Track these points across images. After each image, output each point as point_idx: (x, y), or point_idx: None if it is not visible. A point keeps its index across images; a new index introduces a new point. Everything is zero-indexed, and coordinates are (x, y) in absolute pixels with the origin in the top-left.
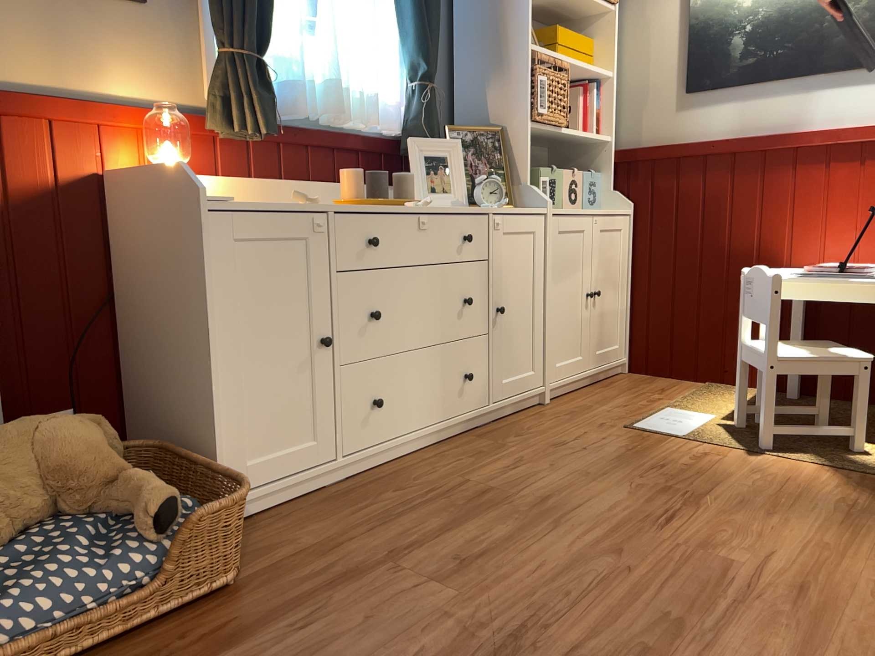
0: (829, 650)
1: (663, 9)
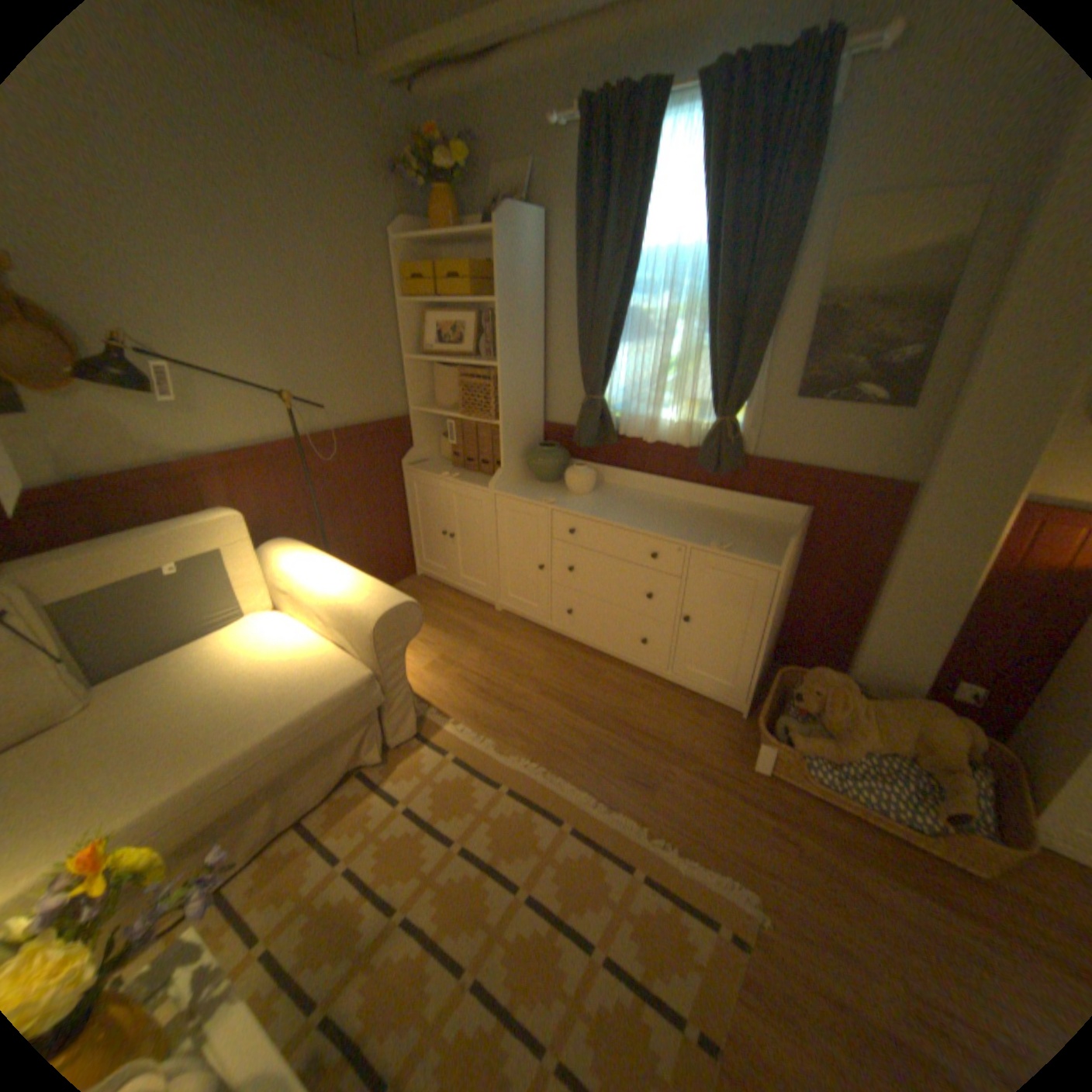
0: None
1: None
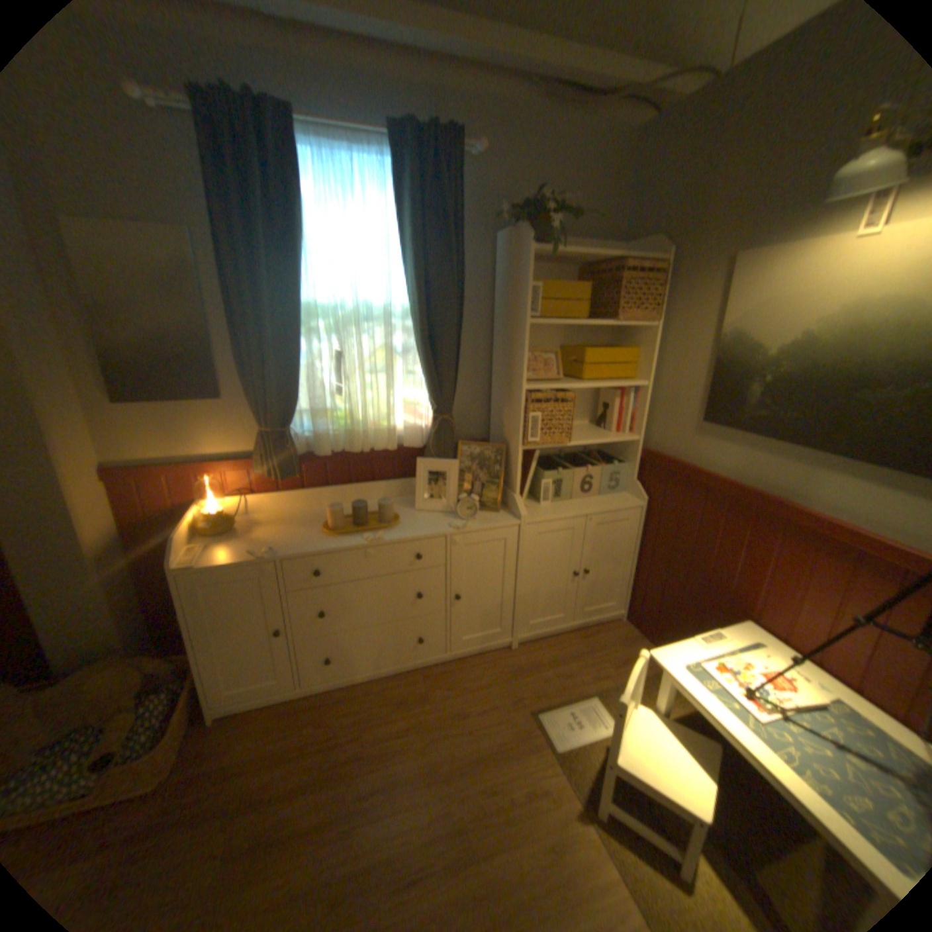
0: None
1: (702, 329)
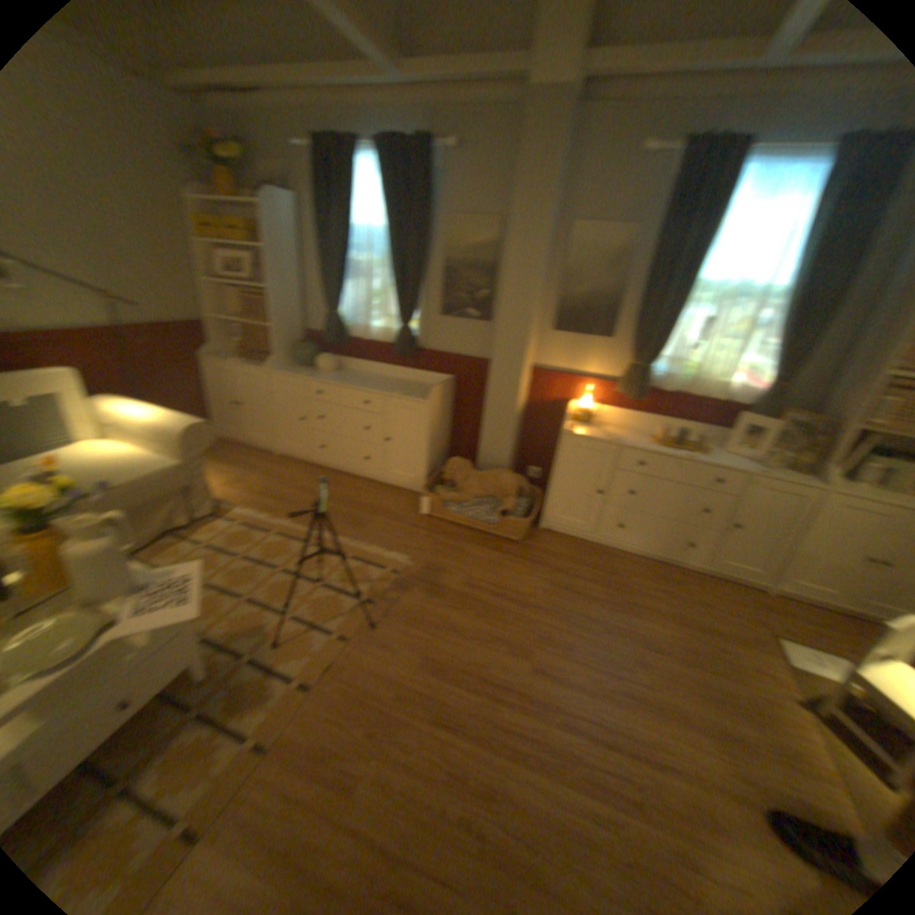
0: (590, 698)
1: None
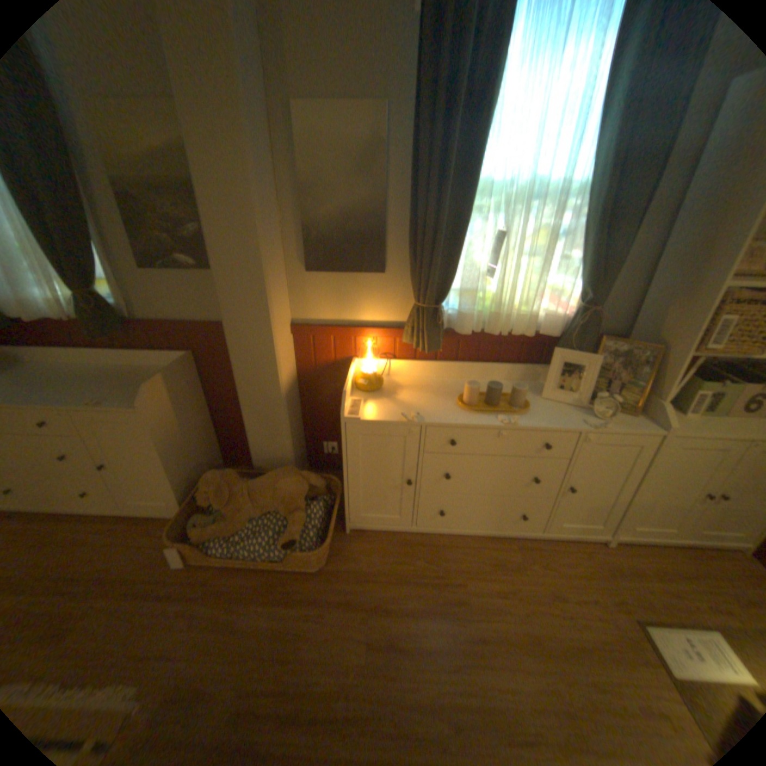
0: None
1: None
